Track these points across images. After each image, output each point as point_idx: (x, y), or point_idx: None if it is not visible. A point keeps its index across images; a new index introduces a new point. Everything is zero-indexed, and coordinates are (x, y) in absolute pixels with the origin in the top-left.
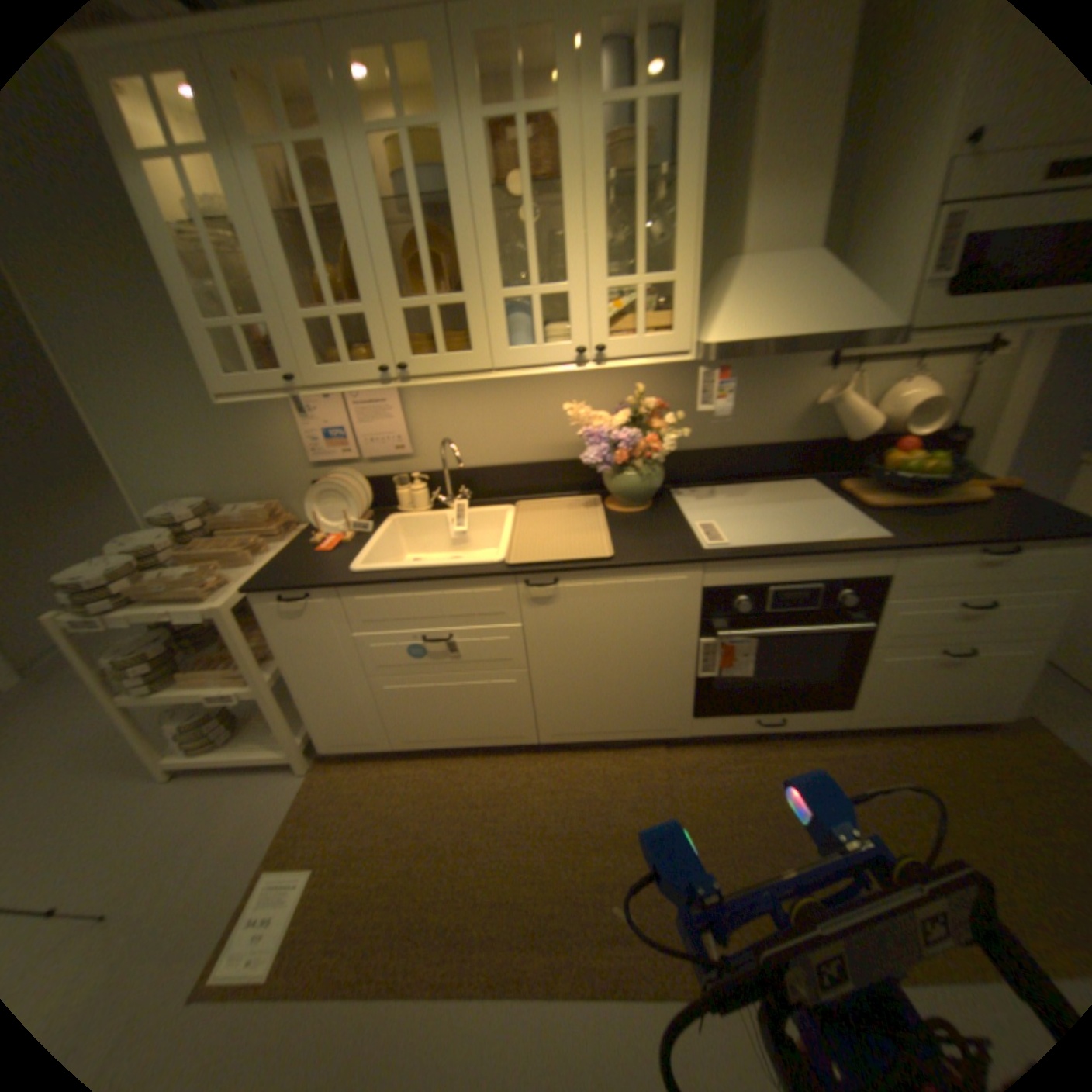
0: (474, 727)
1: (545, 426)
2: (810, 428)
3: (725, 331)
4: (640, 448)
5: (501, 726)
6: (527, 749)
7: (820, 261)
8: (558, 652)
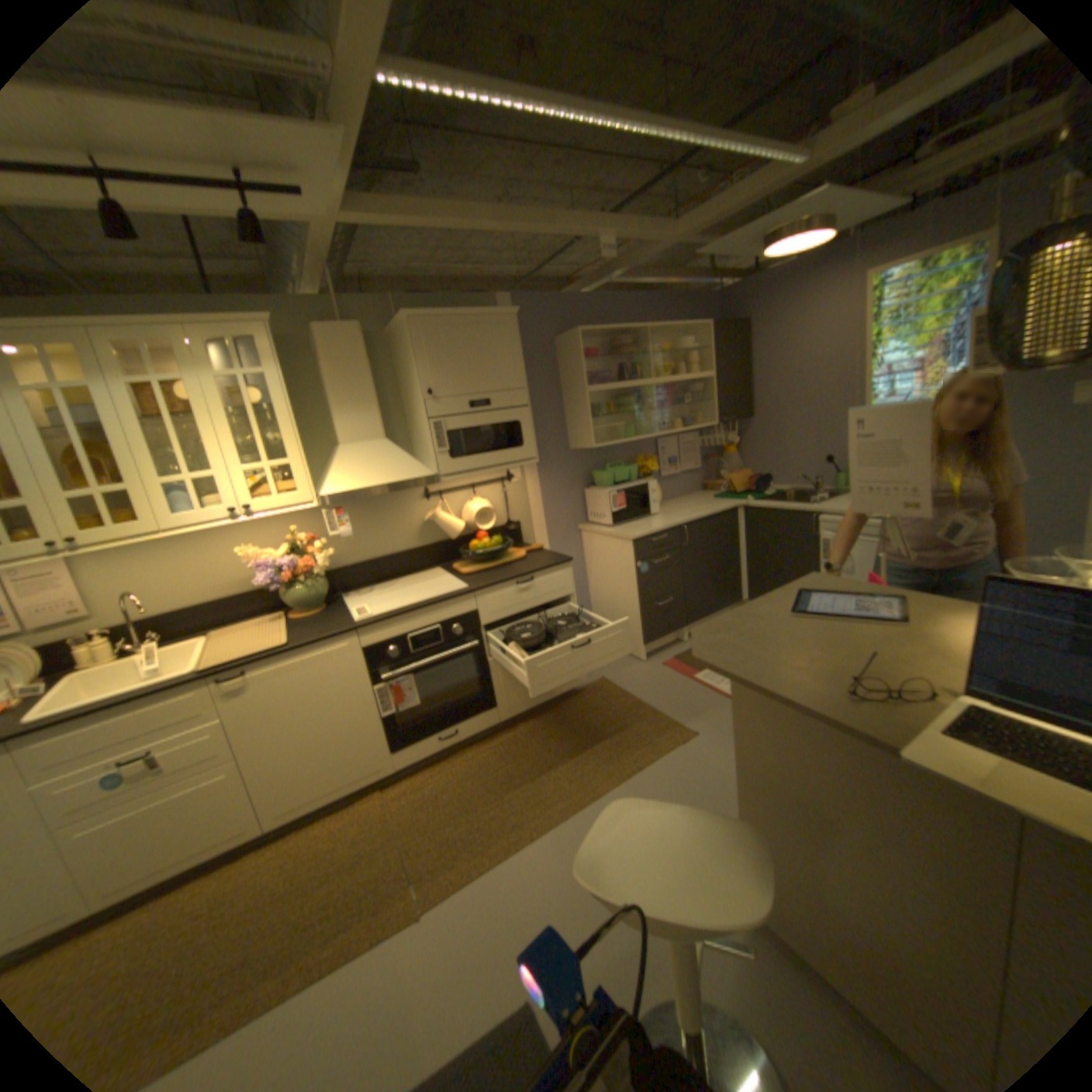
0: (188, 843)
1: (223, 569)
2: (426, 538)
3: (332, 490)
4: (299, 569)
5: (217, 830)
6: (252, 850)
7: (384, 448)
8: (258, 736)
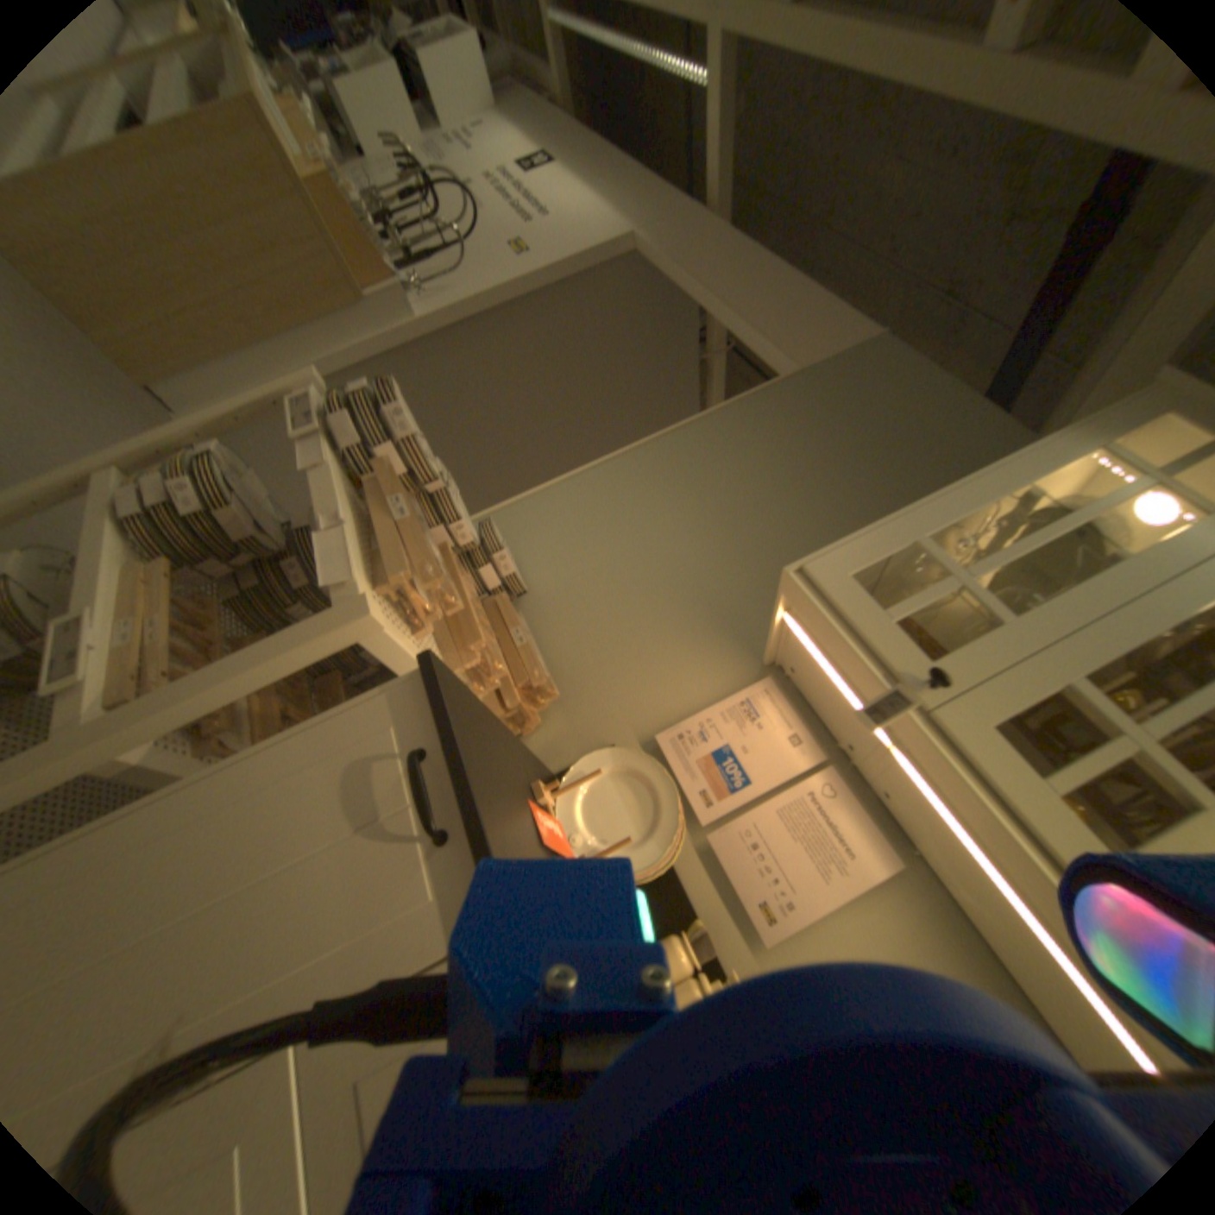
0: None
1: None
2: None
3: None
4: None
5: None
6: None
7: None
8: None
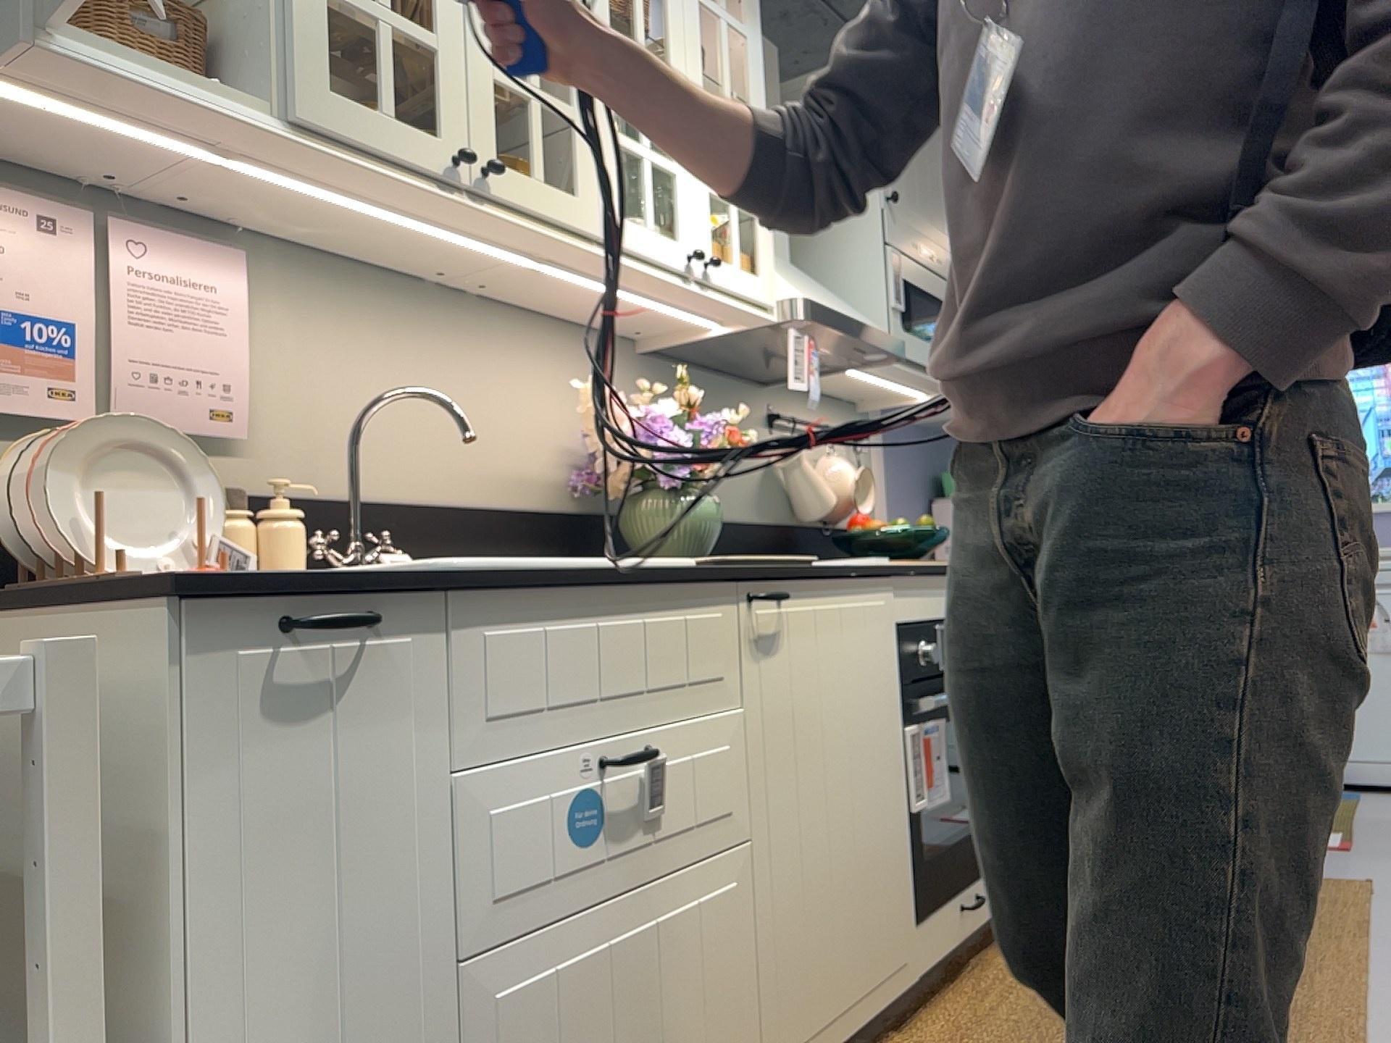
0: None
1: (495, 433)
2: (768, 505)
3: (801, 292)
4: (713, 446)
5: None
6: None
7: (803, 272)
8: (783, 778)
